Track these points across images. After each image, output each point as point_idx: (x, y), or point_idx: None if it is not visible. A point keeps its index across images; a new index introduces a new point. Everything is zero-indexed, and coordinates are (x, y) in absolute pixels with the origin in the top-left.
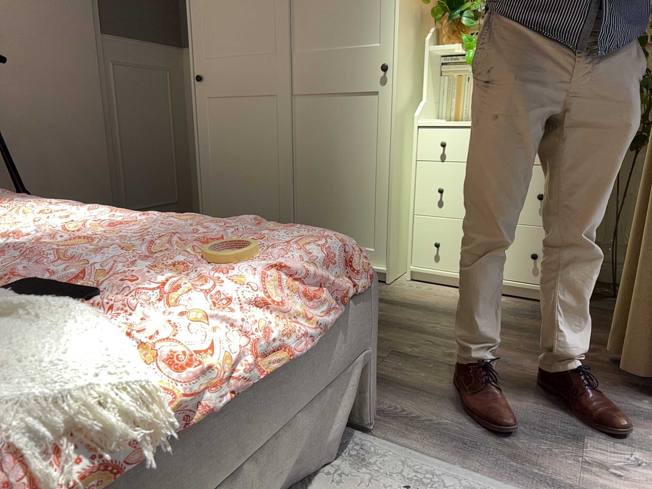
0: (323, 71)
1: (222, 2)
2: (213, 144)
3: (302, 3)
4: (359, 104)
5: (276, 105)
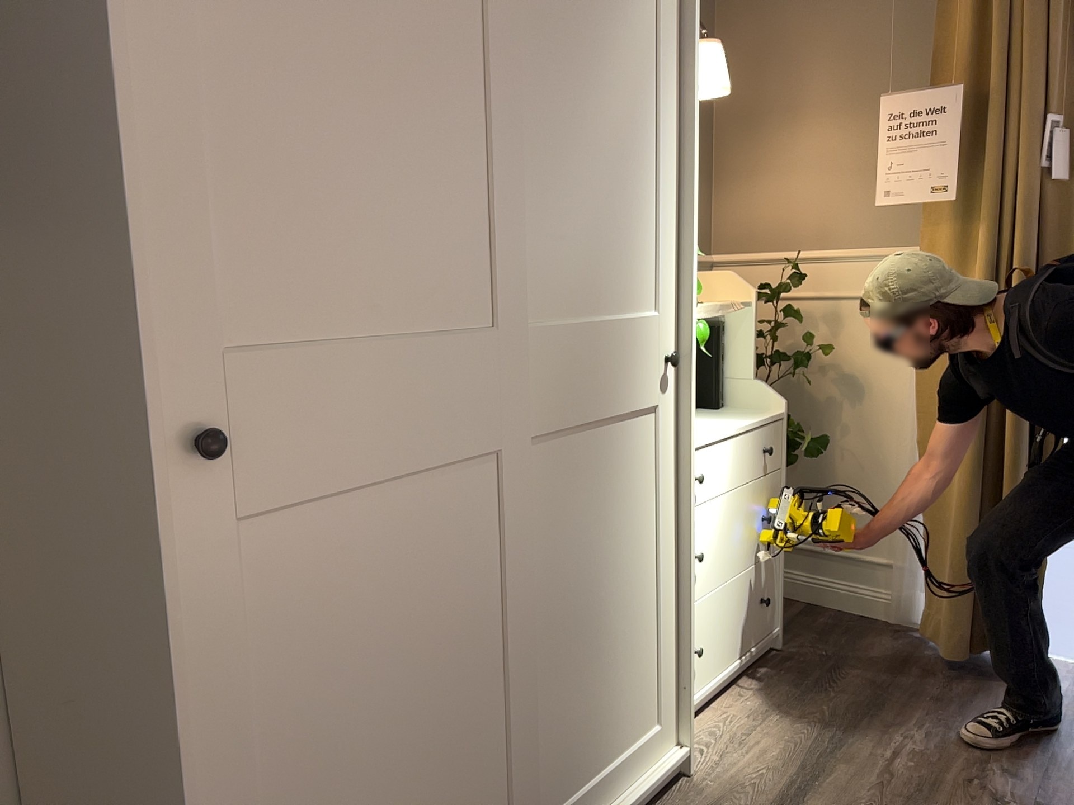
0: (581, 369)
1: (308, 123)
2: (261, 704)
3: (535, 196)
4: (633, 435)
5: (496, 478)
